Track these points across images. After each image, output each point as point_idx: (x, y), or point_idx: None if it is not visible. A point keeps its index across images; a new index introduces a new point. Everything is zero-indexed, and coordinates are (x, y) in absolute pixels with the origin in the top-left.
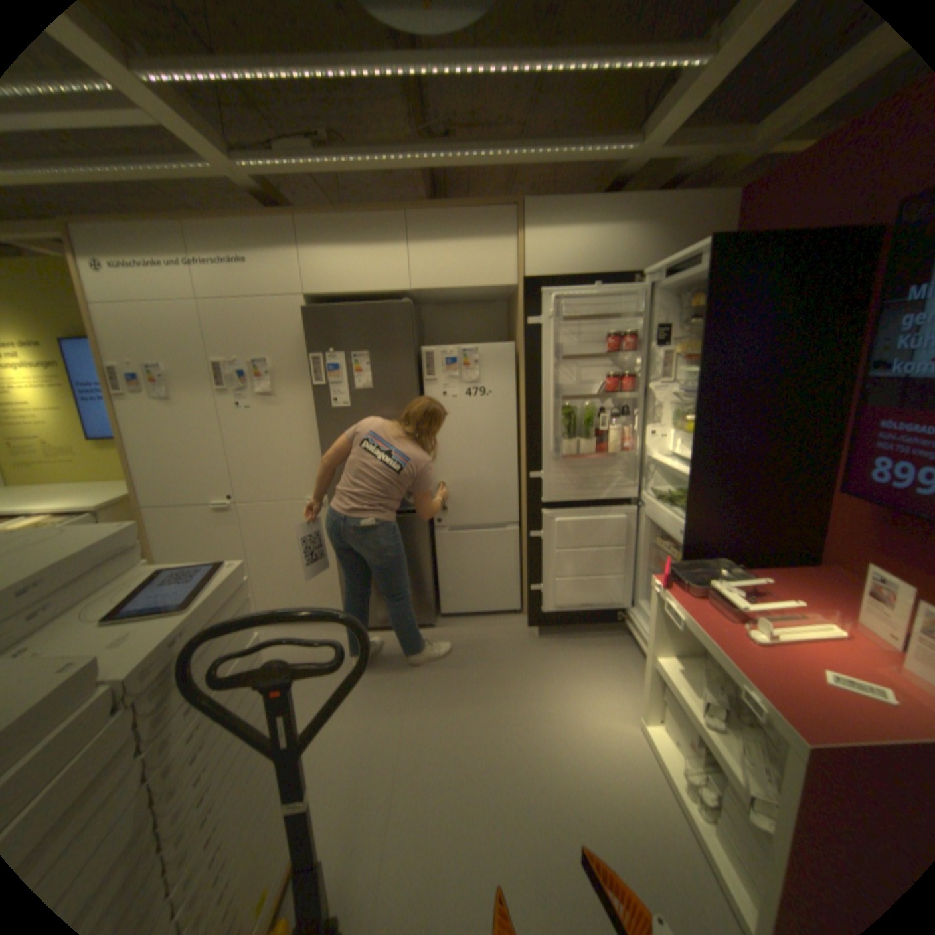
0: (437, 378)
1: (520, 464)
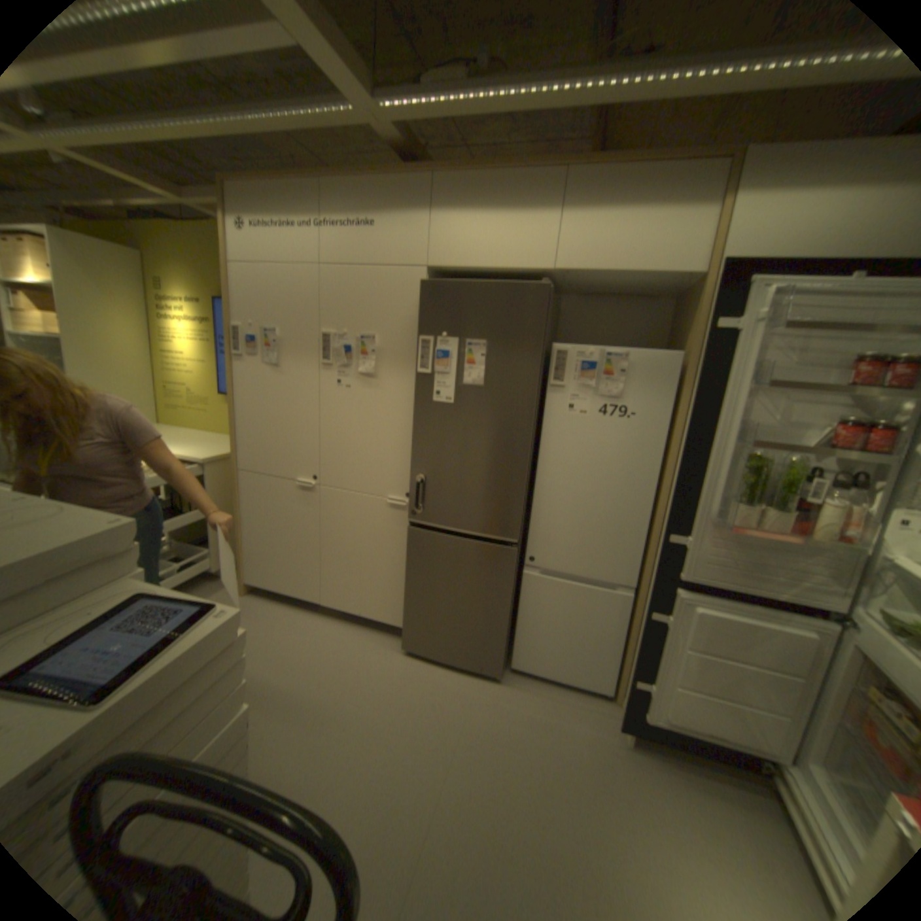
0: (565, 385)
1: (655, 515)
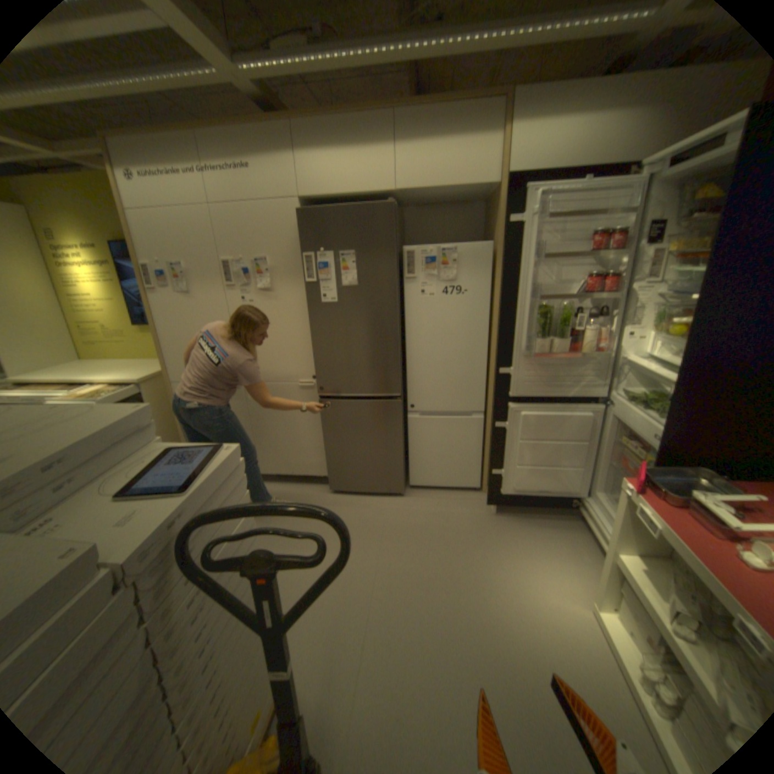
0: (416, 276)
1: (490, 359)
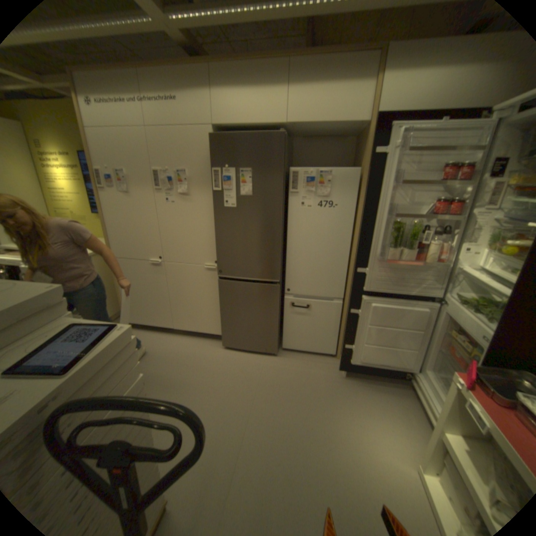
0: (298, 191)
1: (350, 259)
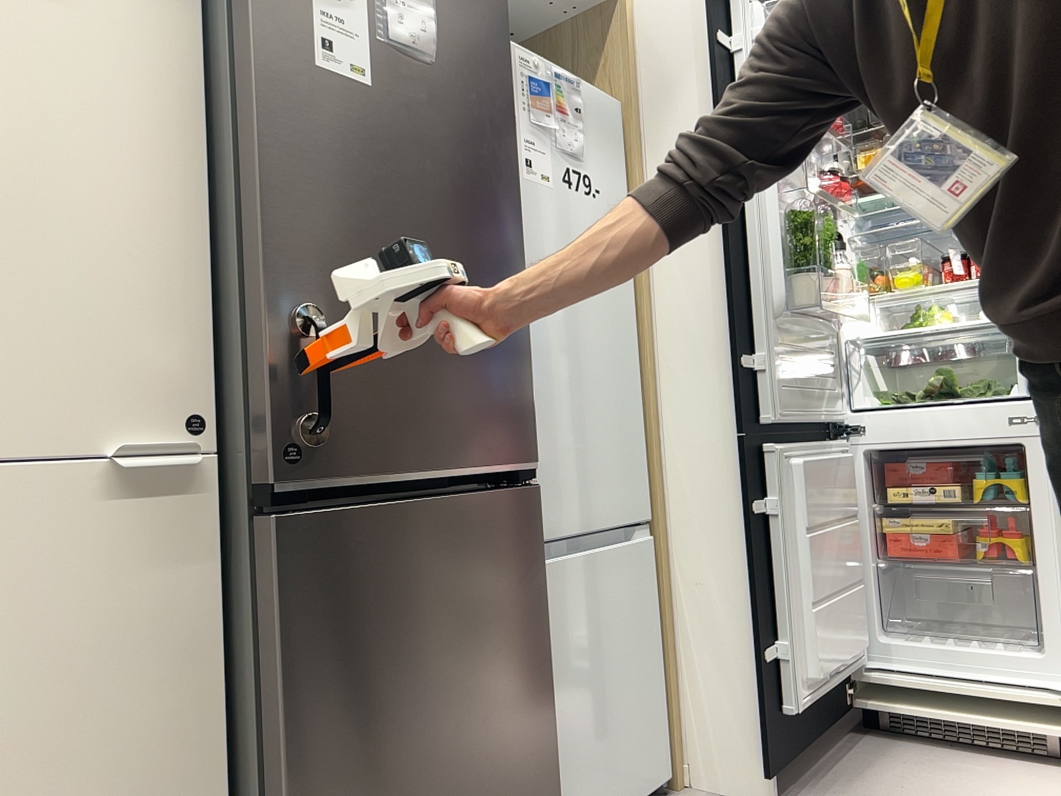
0: (515, 117)
1: (641, 375)
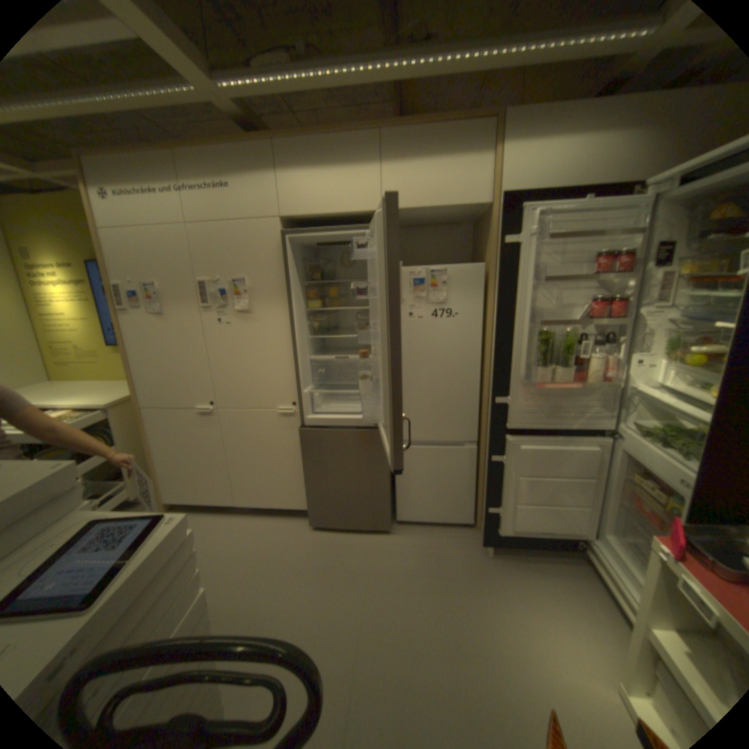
0: (404, 299)
1: (483, 385)
